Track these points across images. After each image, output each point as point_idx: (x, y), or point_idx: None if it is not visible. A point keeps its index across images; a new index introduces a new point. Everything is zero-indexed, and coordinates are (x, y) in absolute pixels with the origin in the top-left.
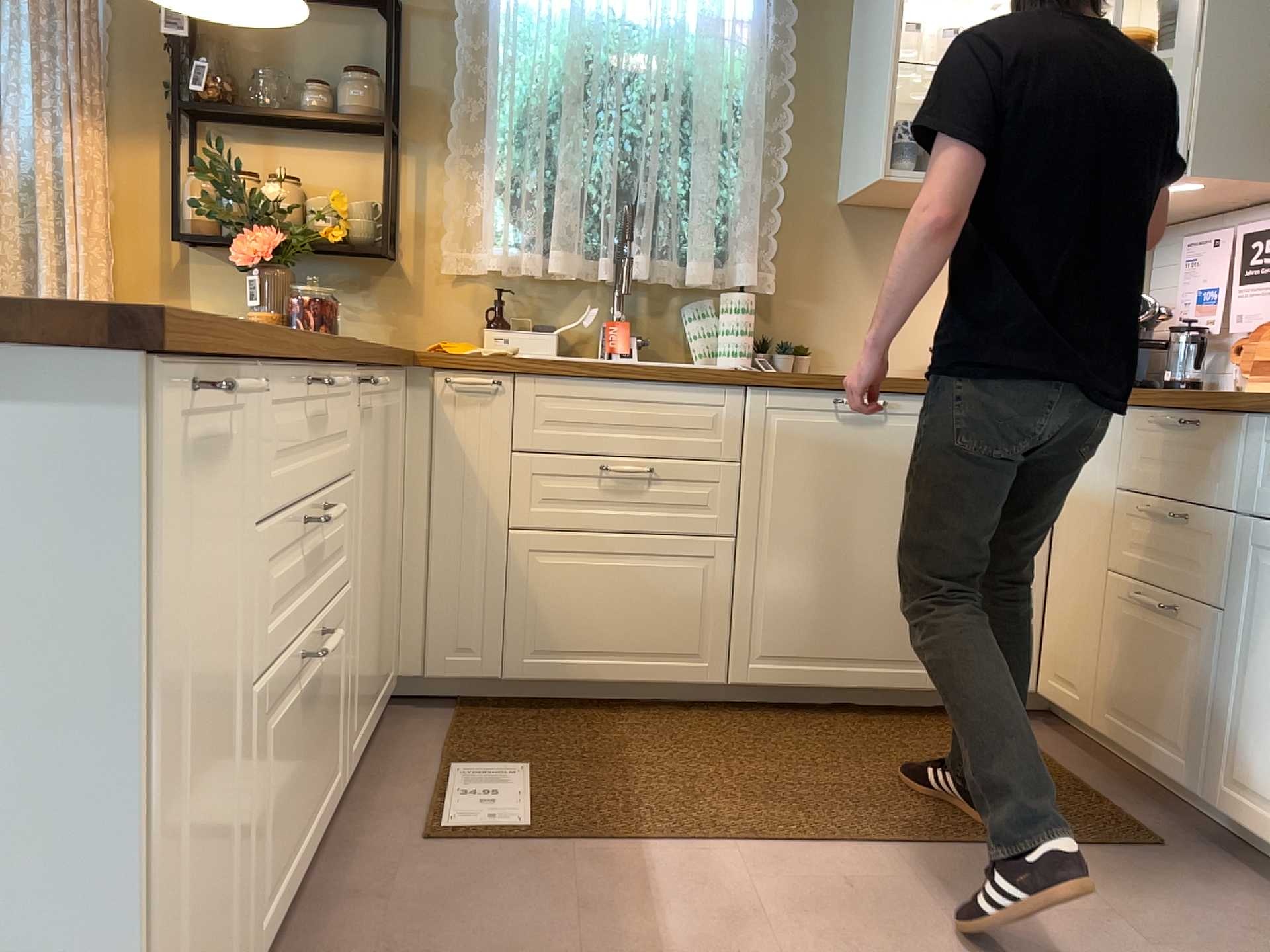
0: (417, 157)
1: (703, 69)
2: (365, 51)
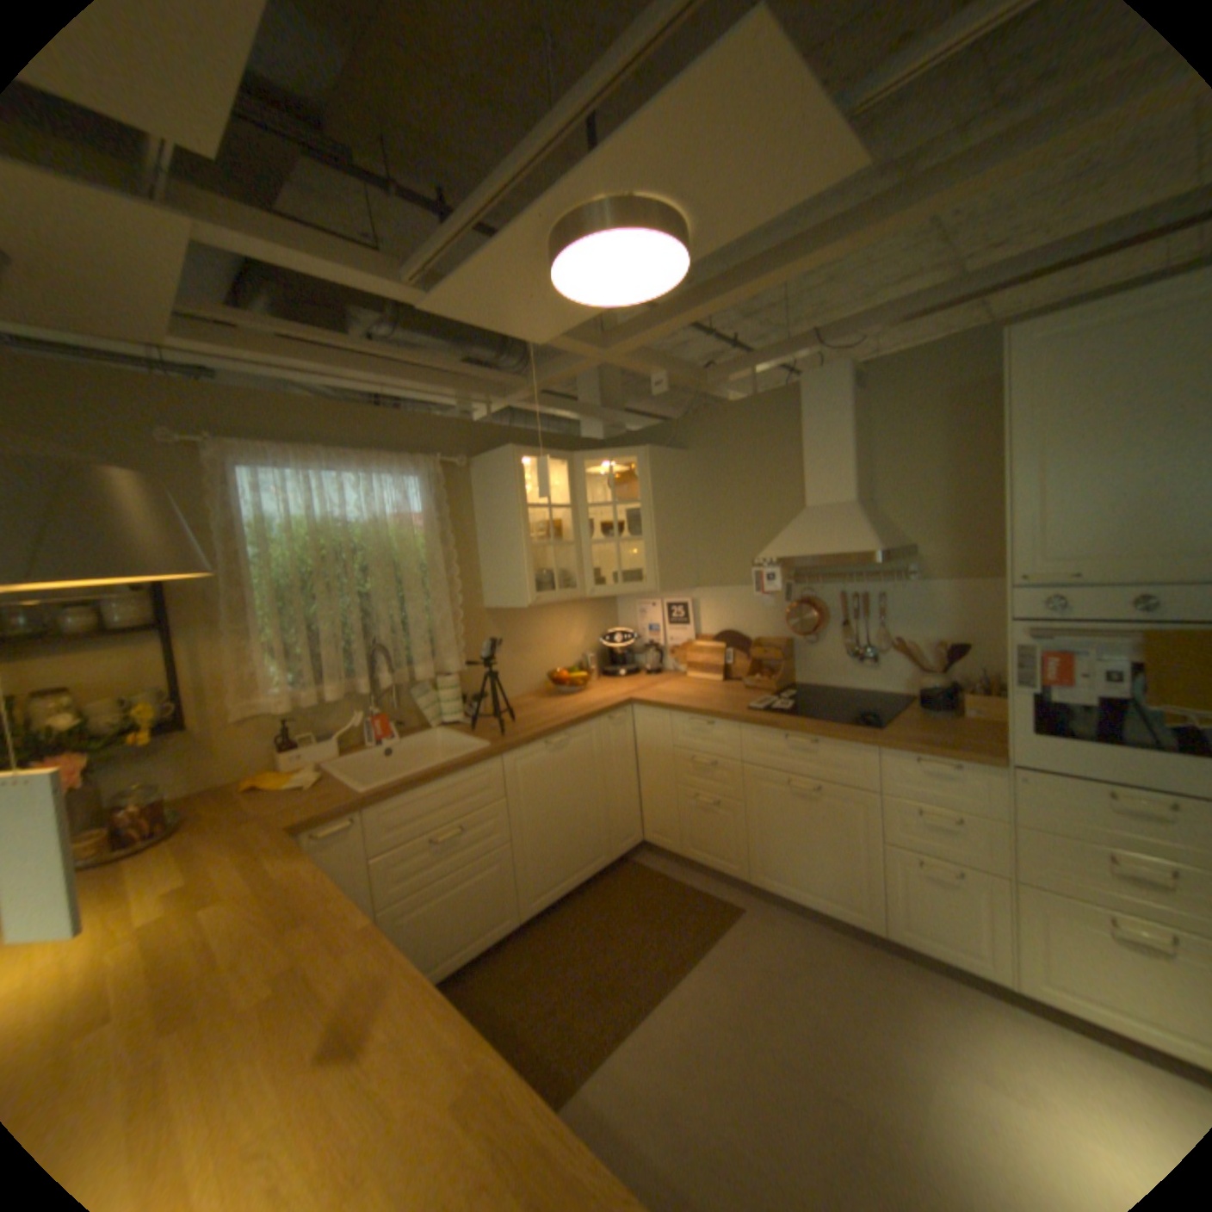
0: (180, 644)
1: (400, 551)
2: None
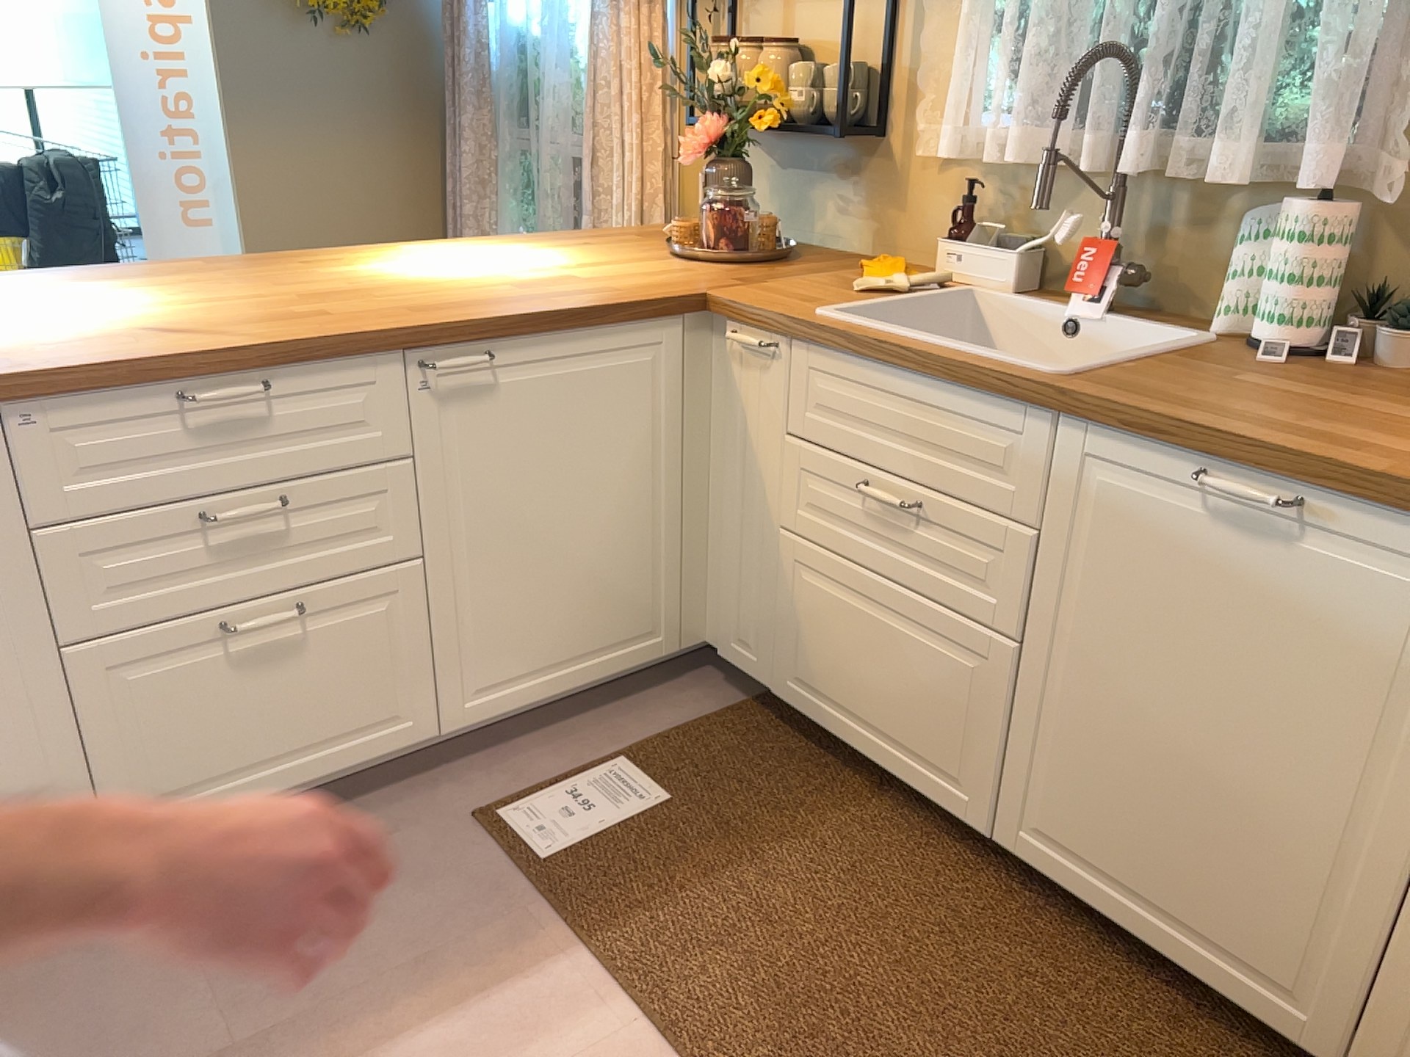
0: None
1: None
2: None
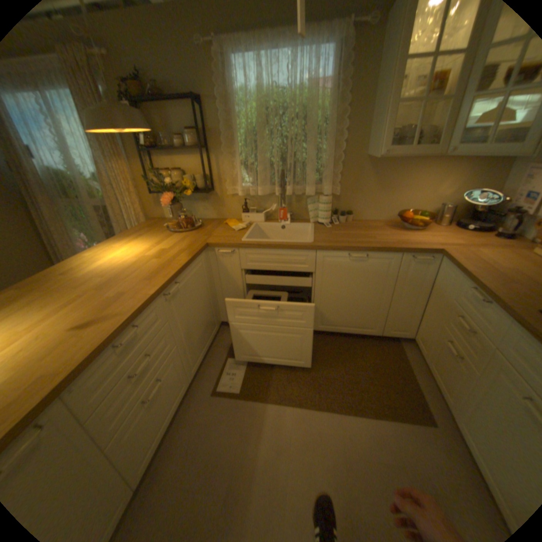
0: (214, 154)
1: (310, 106)
2: (190, 116)
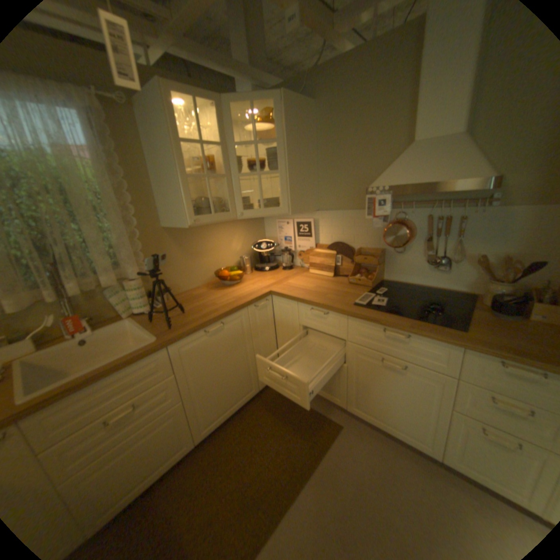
0: None
1: (67, 178)
2: None
